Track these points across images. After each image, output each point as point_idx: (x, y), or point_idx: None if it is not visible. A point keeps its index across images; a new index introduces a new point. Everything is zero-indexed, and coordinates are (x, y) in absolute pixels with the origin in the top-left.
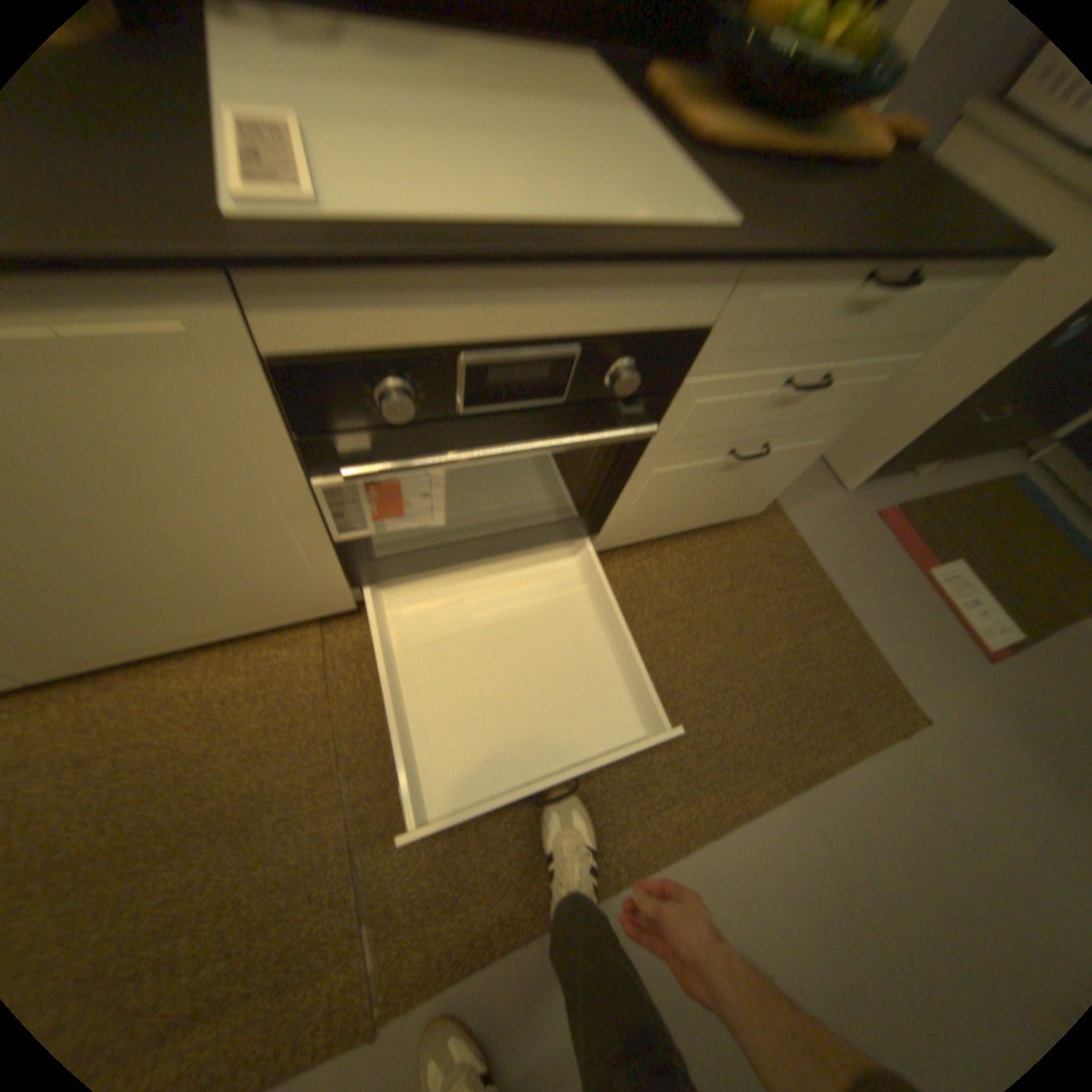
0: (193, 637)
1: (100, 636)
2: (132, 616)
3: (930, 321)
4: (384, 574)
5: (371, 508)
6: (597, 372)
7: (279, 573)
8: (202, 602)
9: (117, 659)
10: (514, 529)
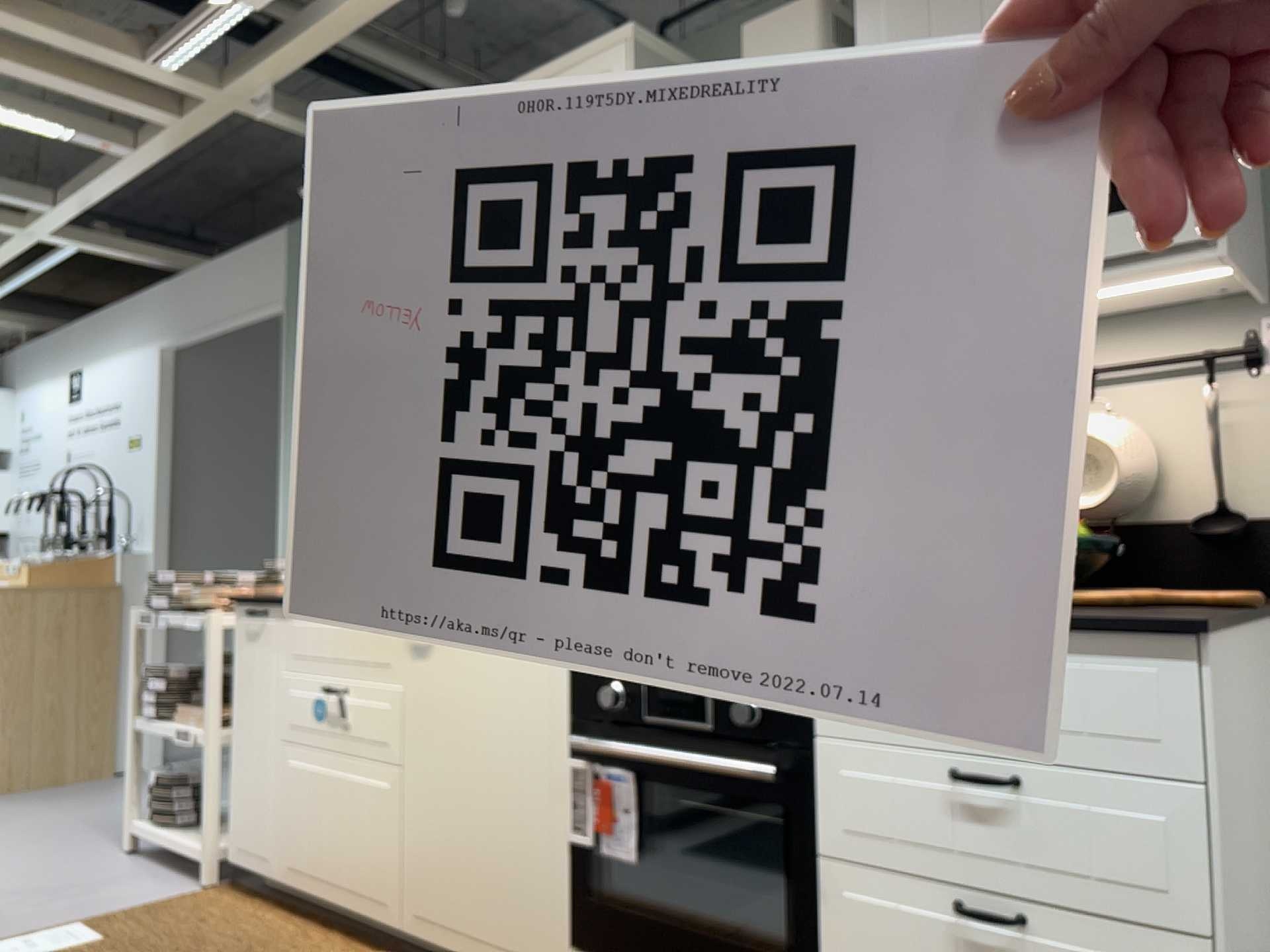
0: (472, 949)
1: (443, 894)
2: (462, 879)
3: (1122, 718)
4: (595, 945)
5: (593, 815)
6: (731, 711)
7: (534, 878)
8: (491, 888)
9: (434, 946)
10: (705, 939)
